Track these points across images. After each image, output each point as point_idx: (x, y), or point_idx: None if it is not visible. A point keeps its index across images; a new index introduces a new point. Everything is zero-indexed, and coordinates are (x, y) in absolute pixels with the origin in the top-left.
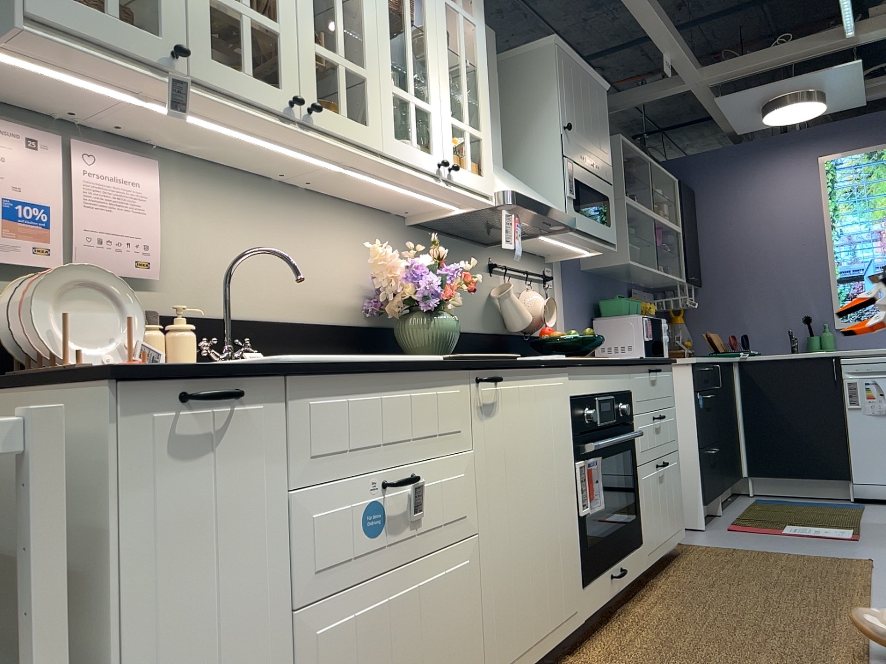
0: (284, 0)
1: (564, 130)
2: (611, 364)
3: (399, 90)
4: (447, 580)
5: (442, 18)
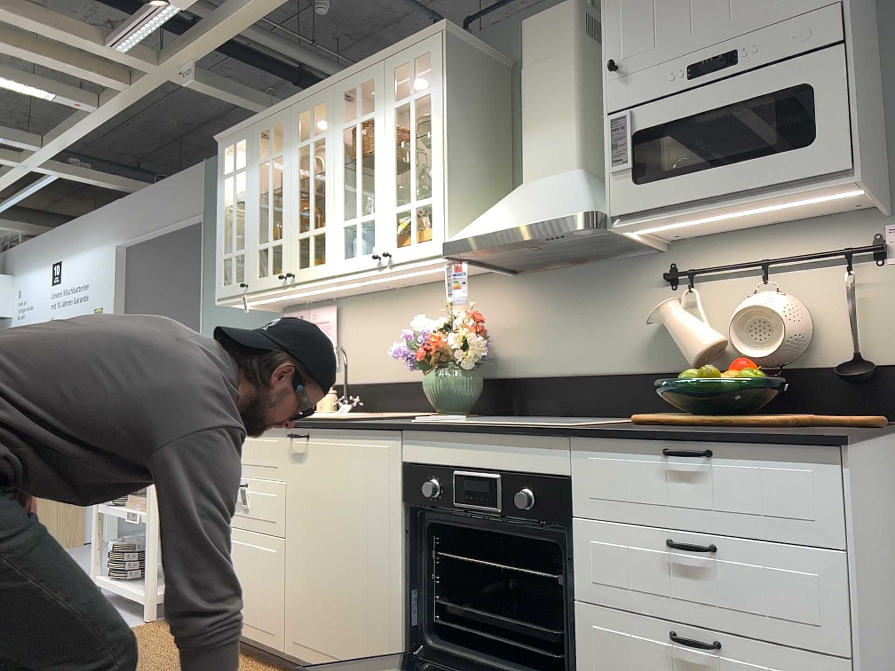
0: (284, 223)
1: (610, 73)
2: (489, 432)
3: (347, 221)
4: (261, 553)
5: (390, 126)
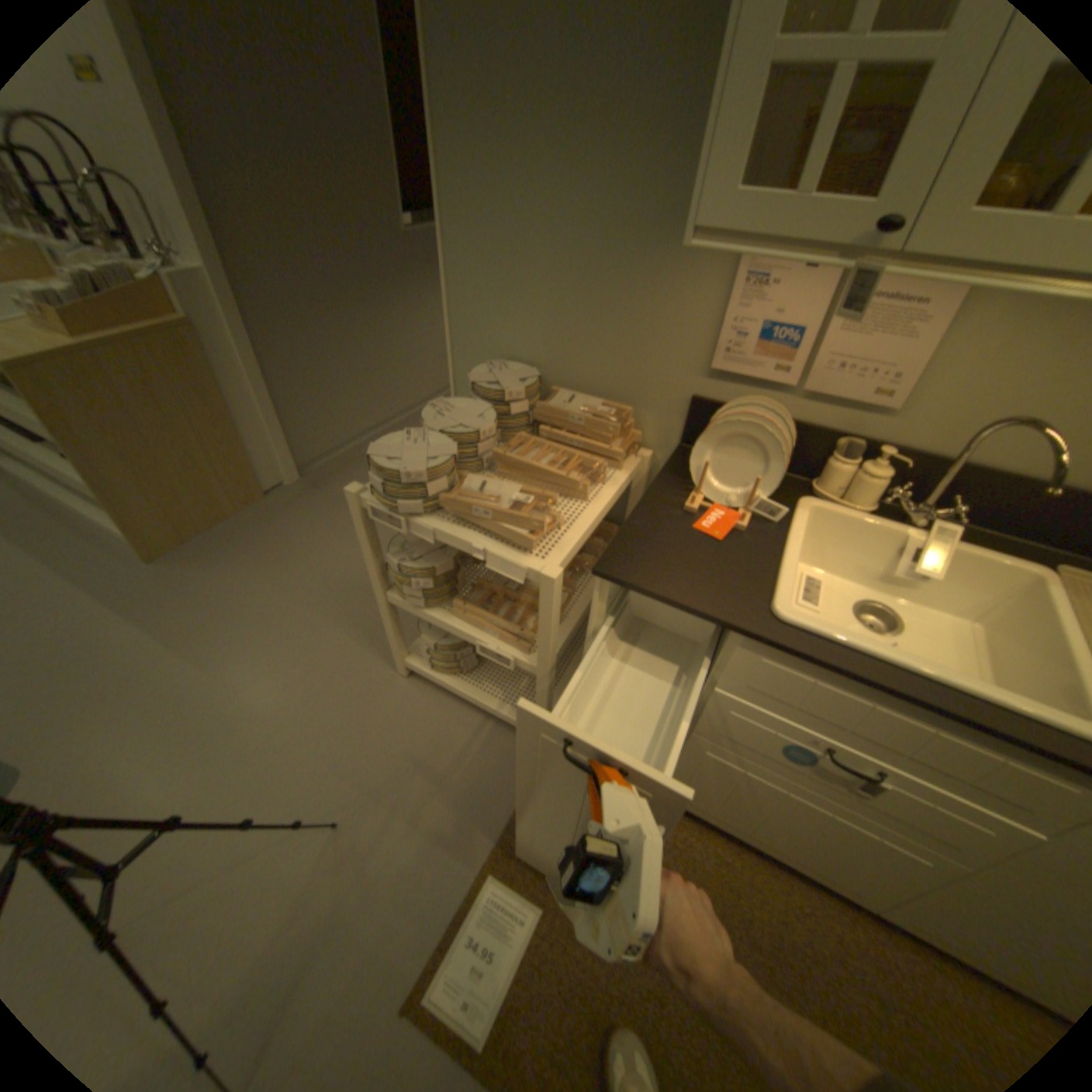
0: None
1: None
2: None
3: None
4: (884, 847)
5: None
